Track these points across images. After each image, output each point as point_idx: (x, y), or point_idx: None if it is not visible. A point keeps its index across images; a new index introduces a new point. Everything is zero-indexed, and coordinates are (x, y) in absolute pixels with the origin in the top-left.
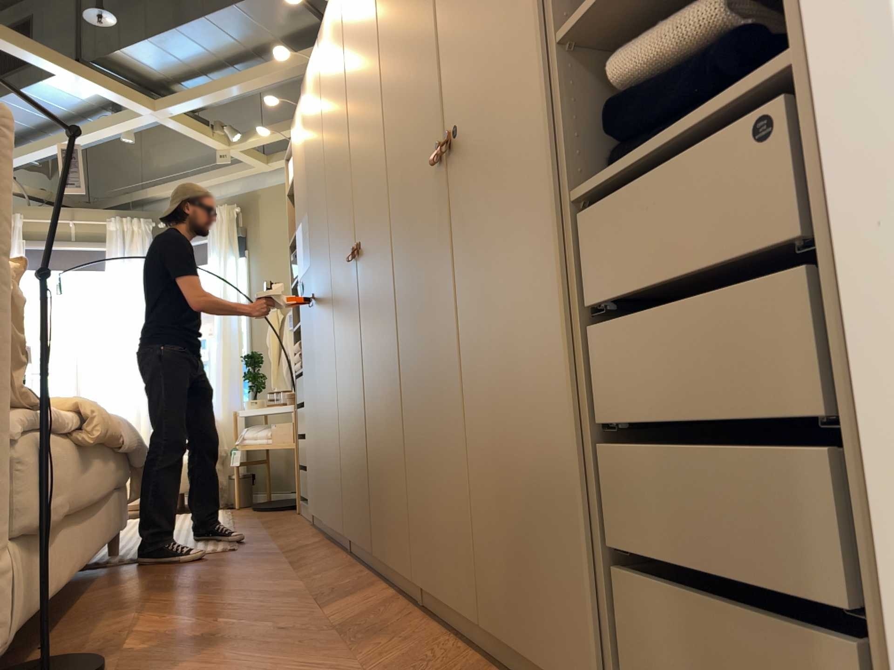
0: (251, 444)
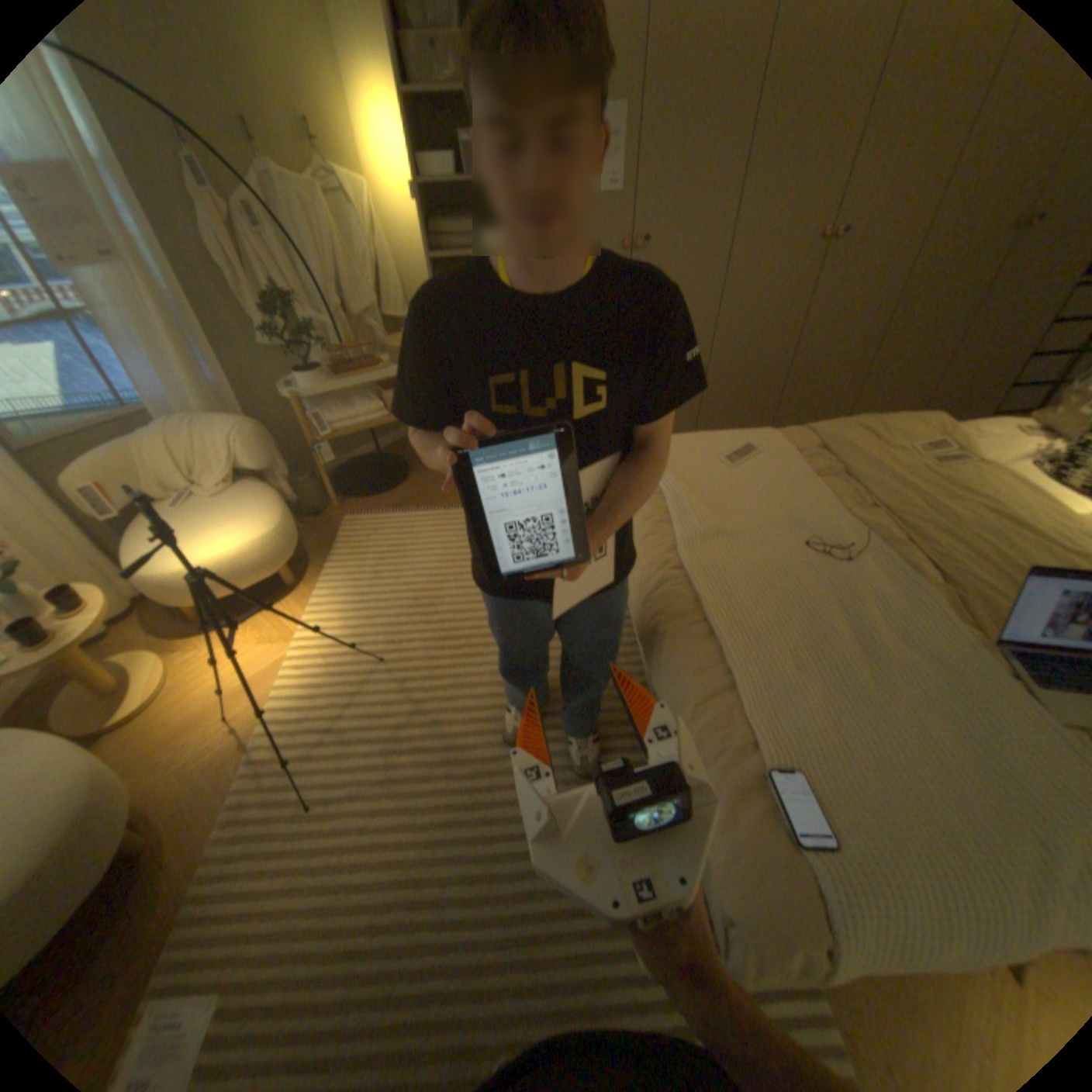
0: (338, 435)
